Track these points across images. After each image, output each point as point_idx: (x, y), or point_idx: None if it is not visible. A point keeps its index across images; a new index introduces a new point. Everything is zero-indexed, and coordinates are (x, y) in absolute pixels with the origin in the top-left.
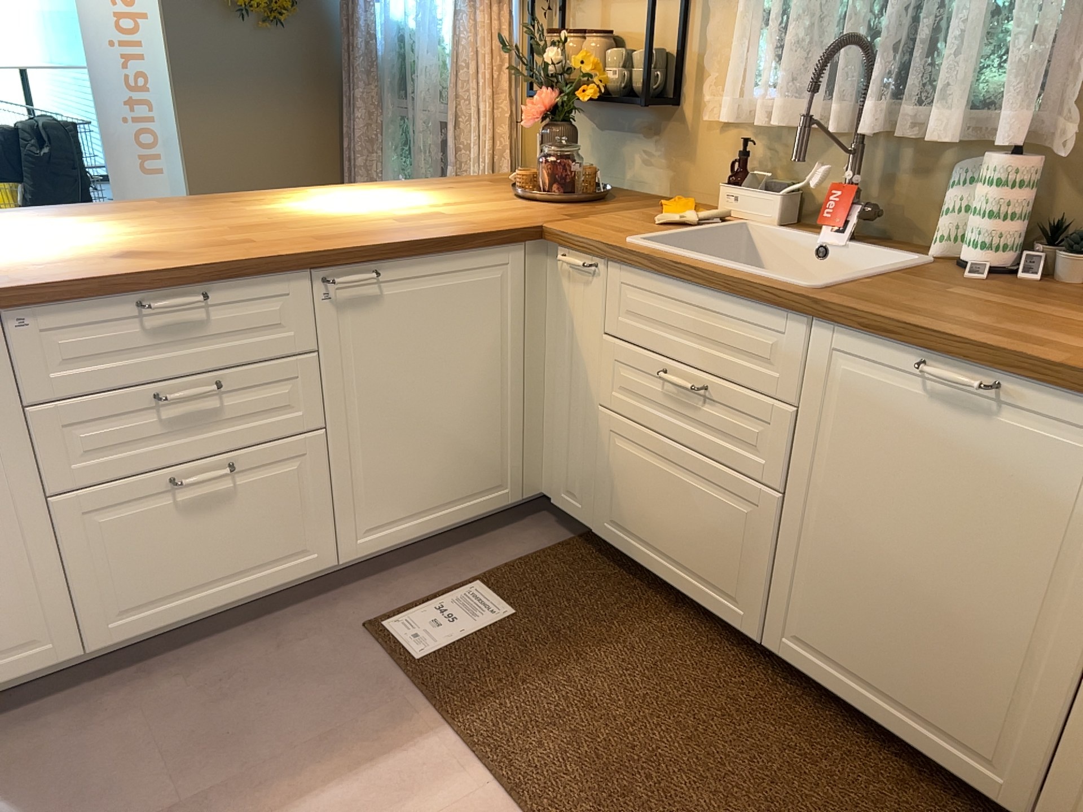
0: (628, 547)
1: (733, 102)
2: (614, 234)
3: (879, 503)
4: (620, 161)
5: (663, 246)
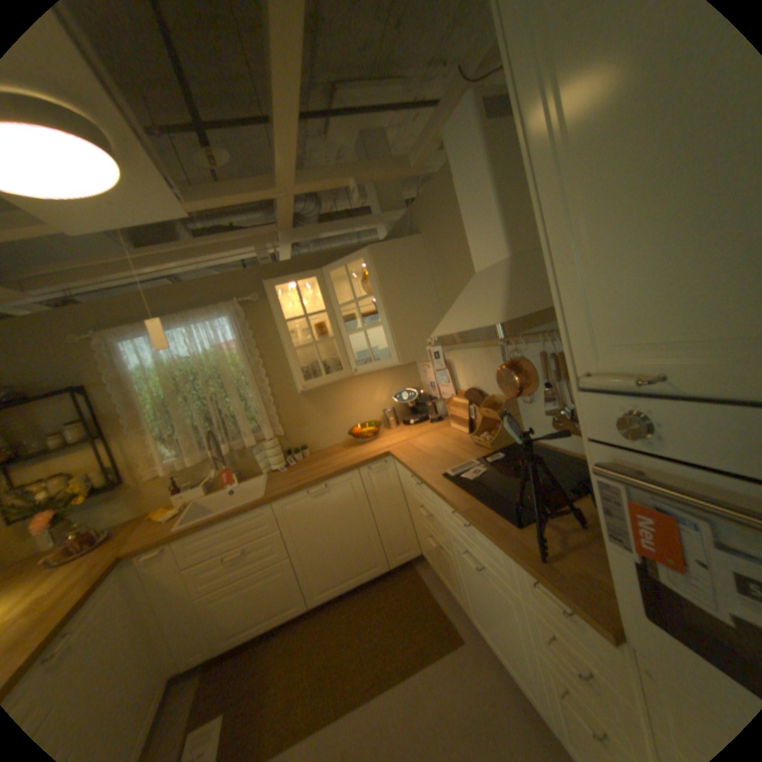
0: (237, 640)
1: (157, 468)
2: (159, 534)
3: (316, 533)
4: (94, 519)
5: (193, 521)
